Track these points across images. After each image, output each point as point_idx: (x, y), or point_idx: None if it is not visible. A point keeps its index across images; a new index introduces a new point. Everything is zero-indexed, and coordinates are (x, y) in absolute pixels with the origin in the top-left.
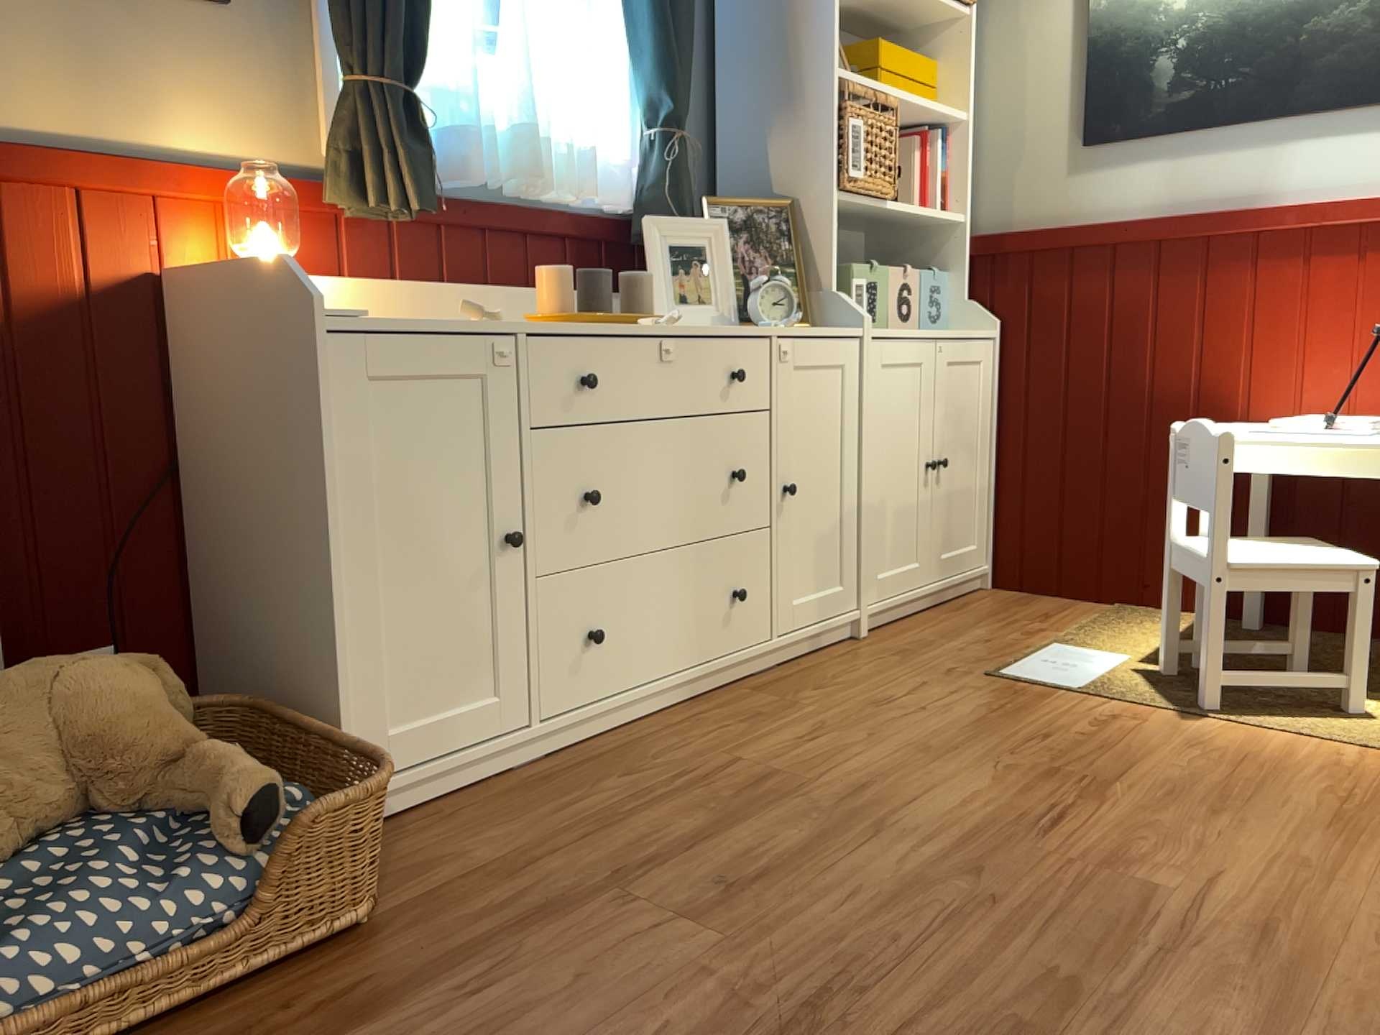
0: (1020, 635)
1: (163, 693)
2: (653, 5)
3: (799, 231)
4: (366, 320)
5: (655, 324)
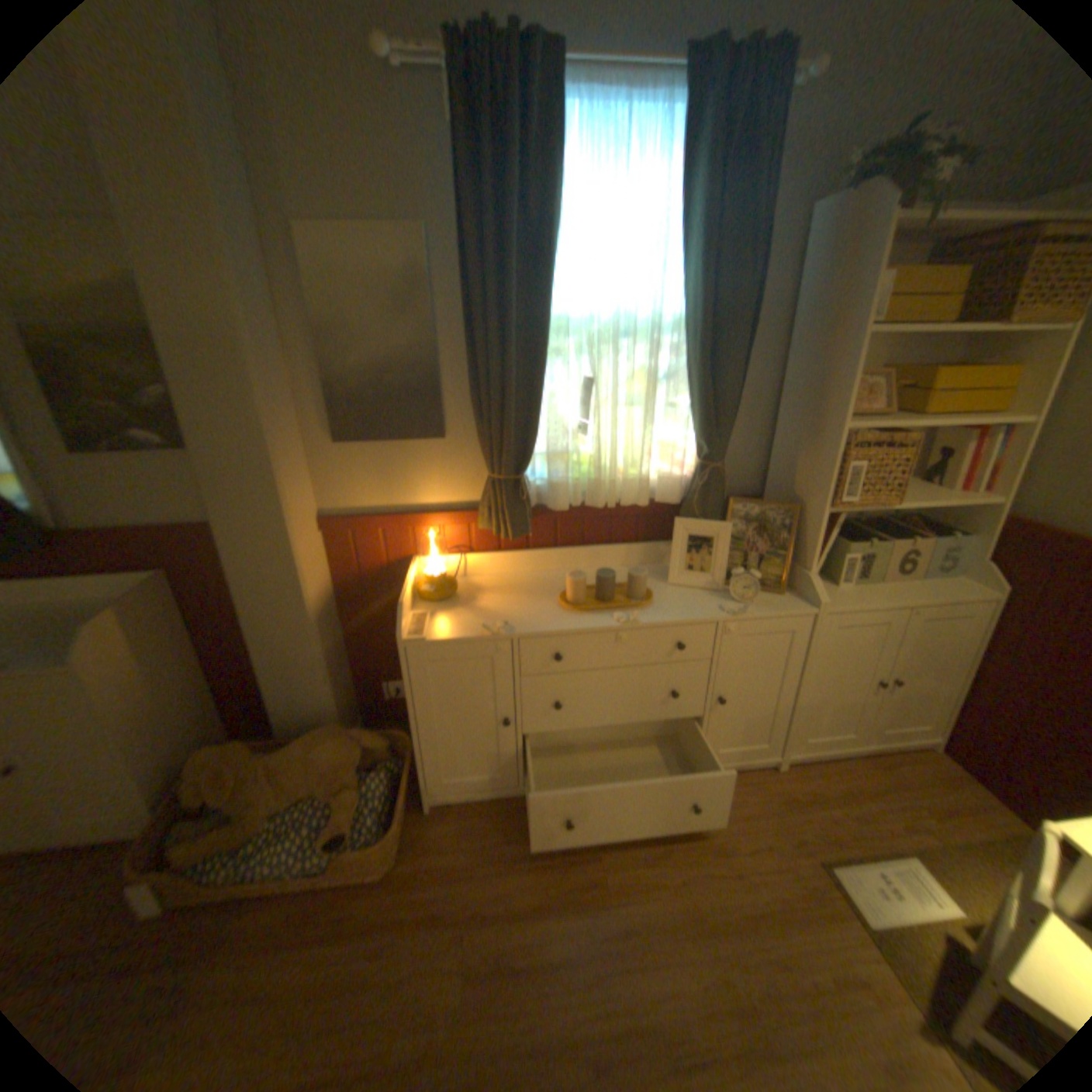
0: (902, 829)
1: (354, 756)
2: (698, 389)
3: (801, 523)
4: (436, 631)
5: (618, 622)
